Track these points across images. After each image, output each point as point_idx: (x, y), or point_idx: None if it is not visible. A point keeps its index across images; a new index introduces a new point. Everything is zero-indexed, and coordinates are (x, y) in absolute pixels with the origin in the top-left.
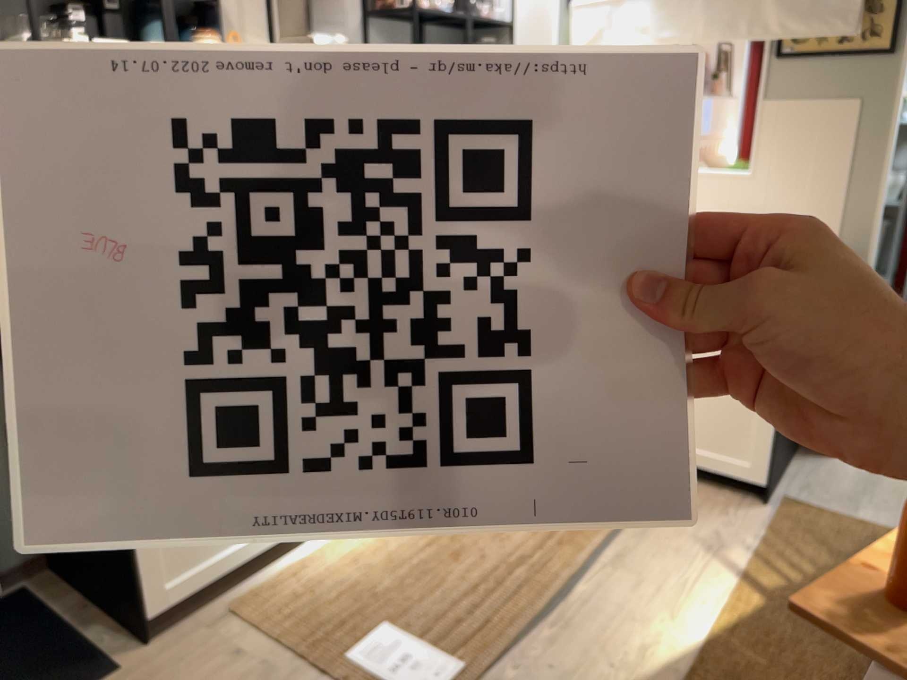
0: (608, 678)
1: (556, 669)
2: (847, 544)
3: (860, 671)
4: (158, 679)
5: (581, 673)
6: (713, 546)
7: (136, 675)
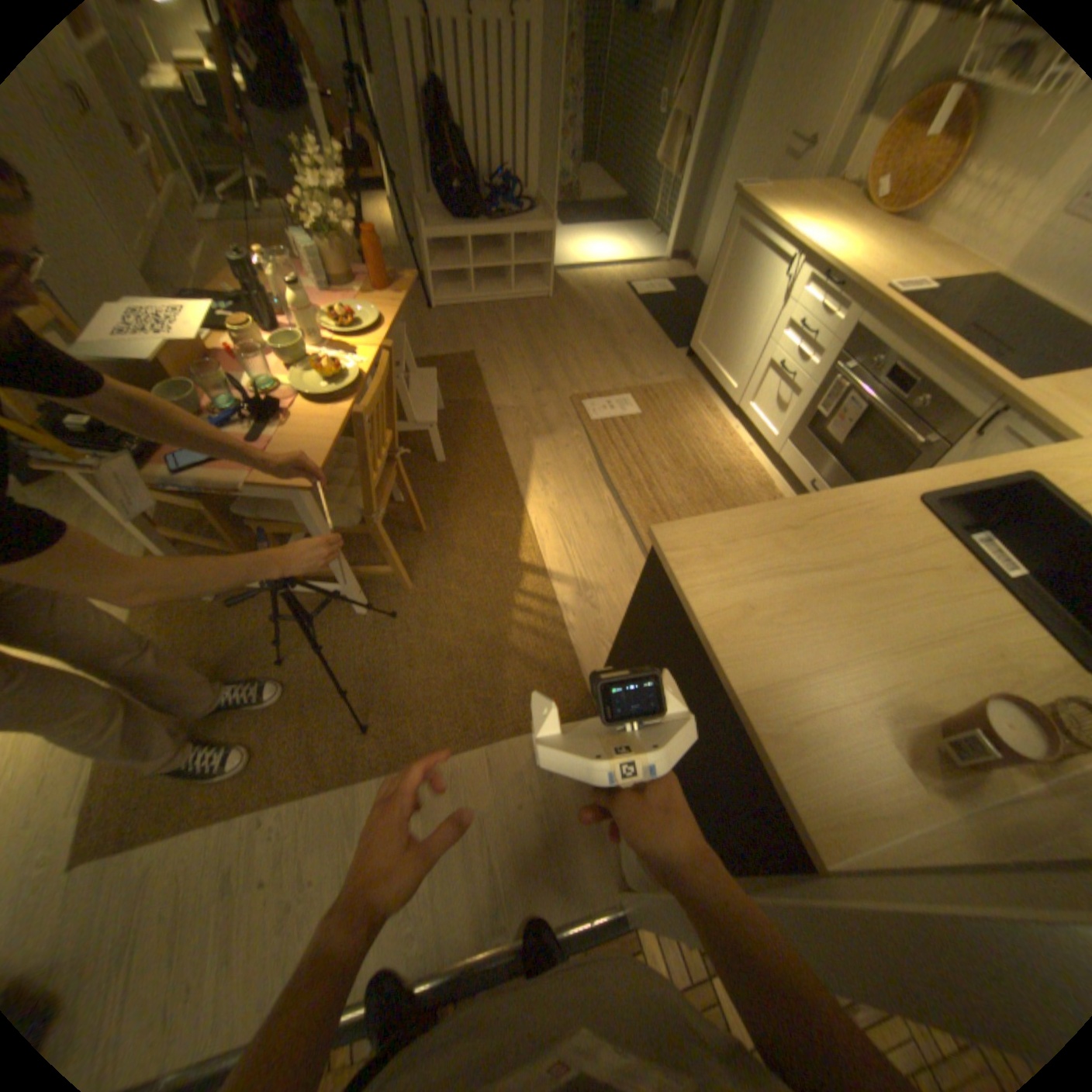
0: (544, 460)
1: (565, 449)
2: (513, 676)
3: (450, 545)
4: (662, 356)
5: (555, 454)
6: (585, 591)
7: (669, 353)
